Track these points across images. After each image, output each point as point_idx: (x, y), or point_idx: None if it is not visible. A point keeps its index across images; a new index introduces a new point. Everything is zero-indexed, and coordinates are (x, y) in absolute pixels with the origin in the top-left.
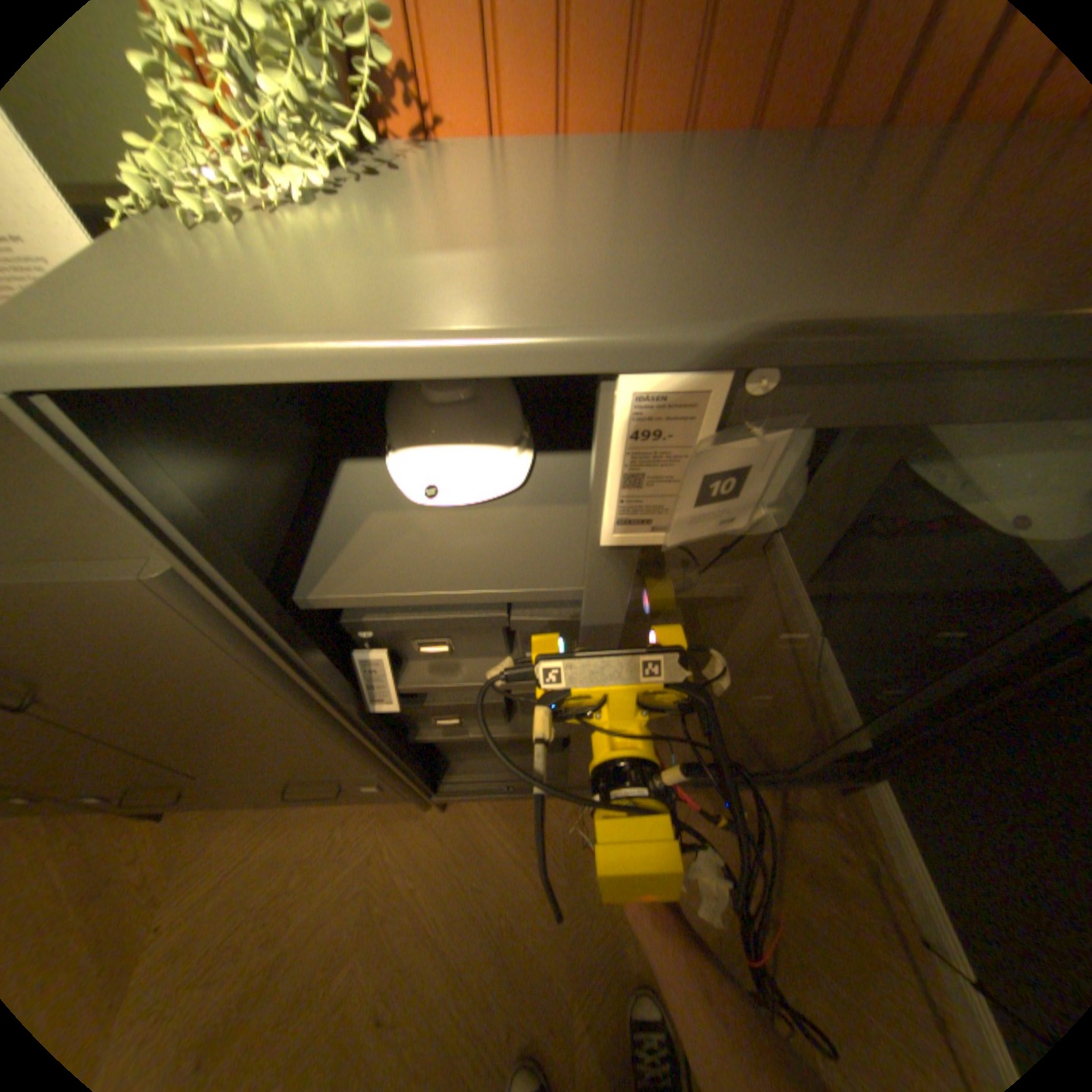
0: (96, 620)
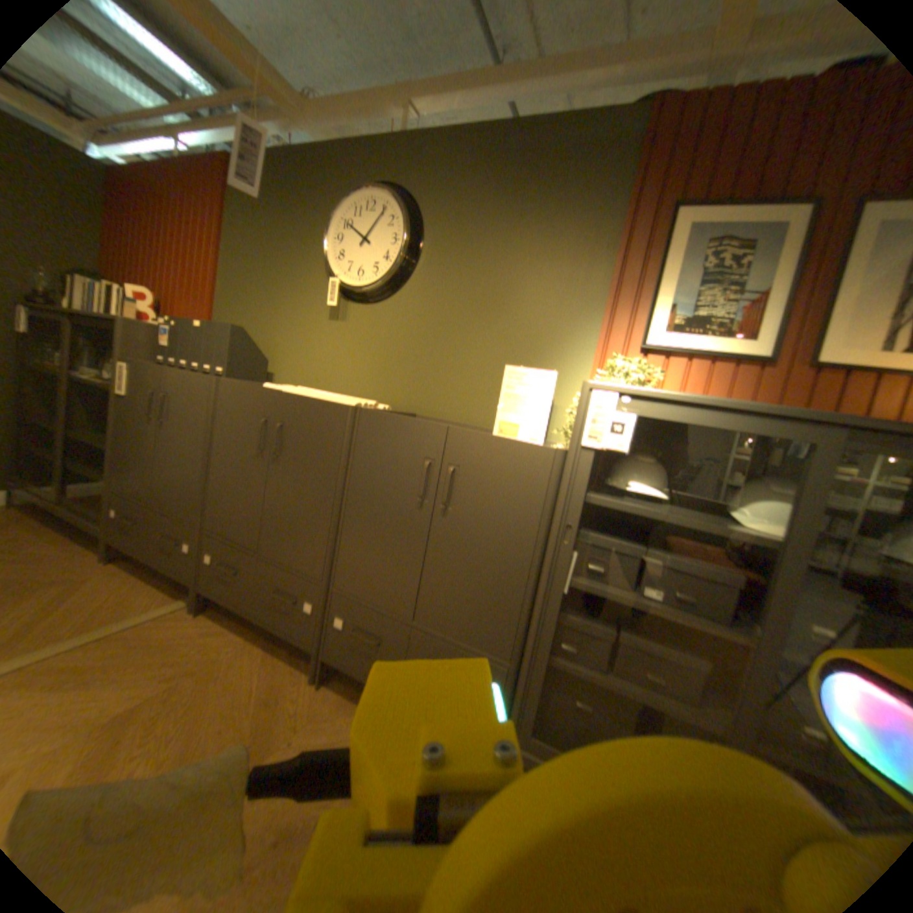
0: (524, 462)
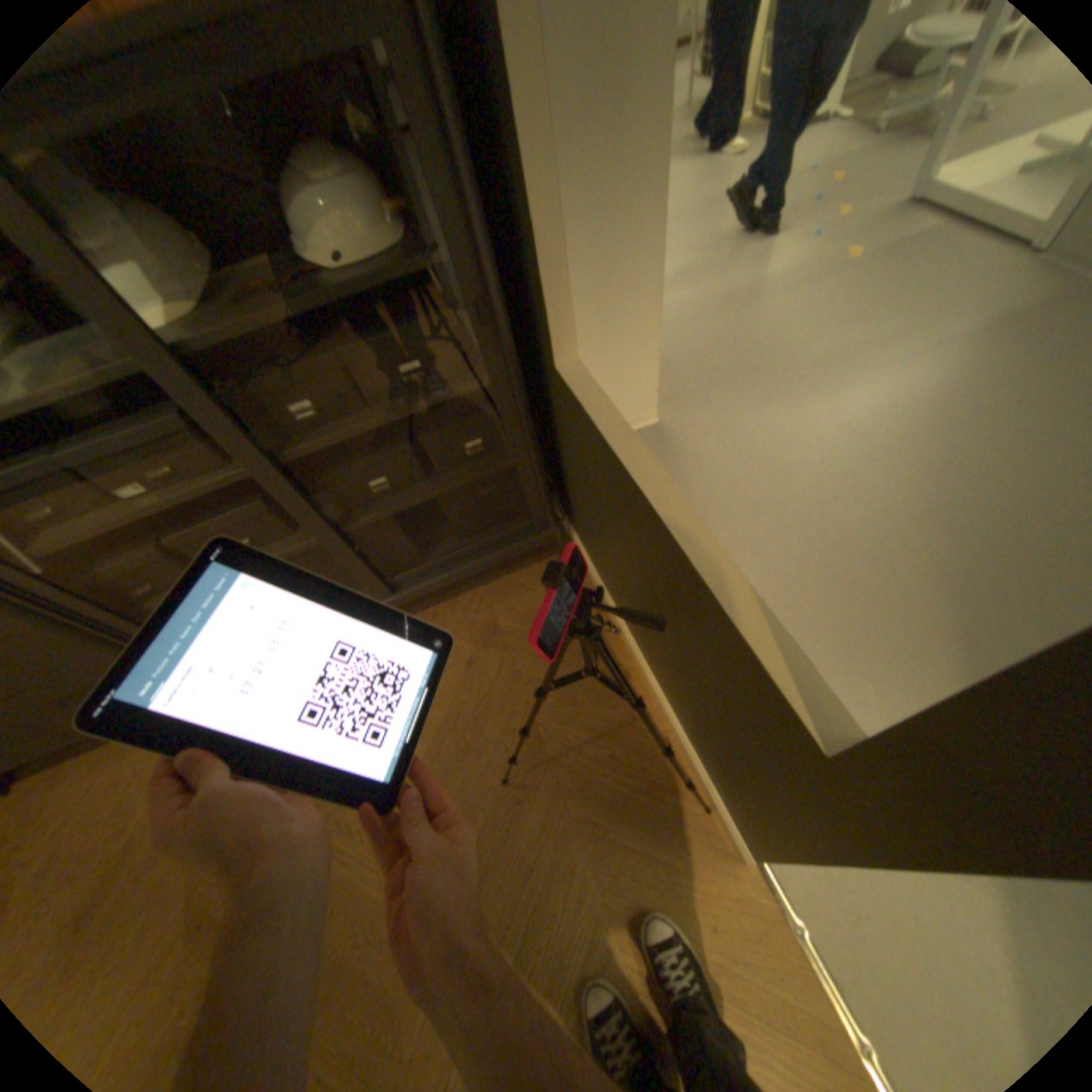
0: None
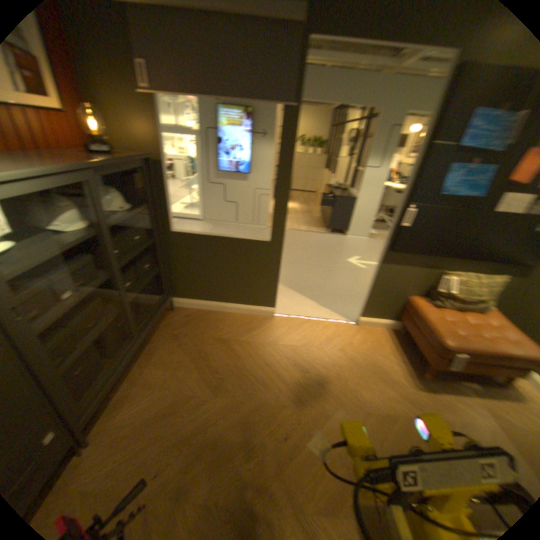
0: None
